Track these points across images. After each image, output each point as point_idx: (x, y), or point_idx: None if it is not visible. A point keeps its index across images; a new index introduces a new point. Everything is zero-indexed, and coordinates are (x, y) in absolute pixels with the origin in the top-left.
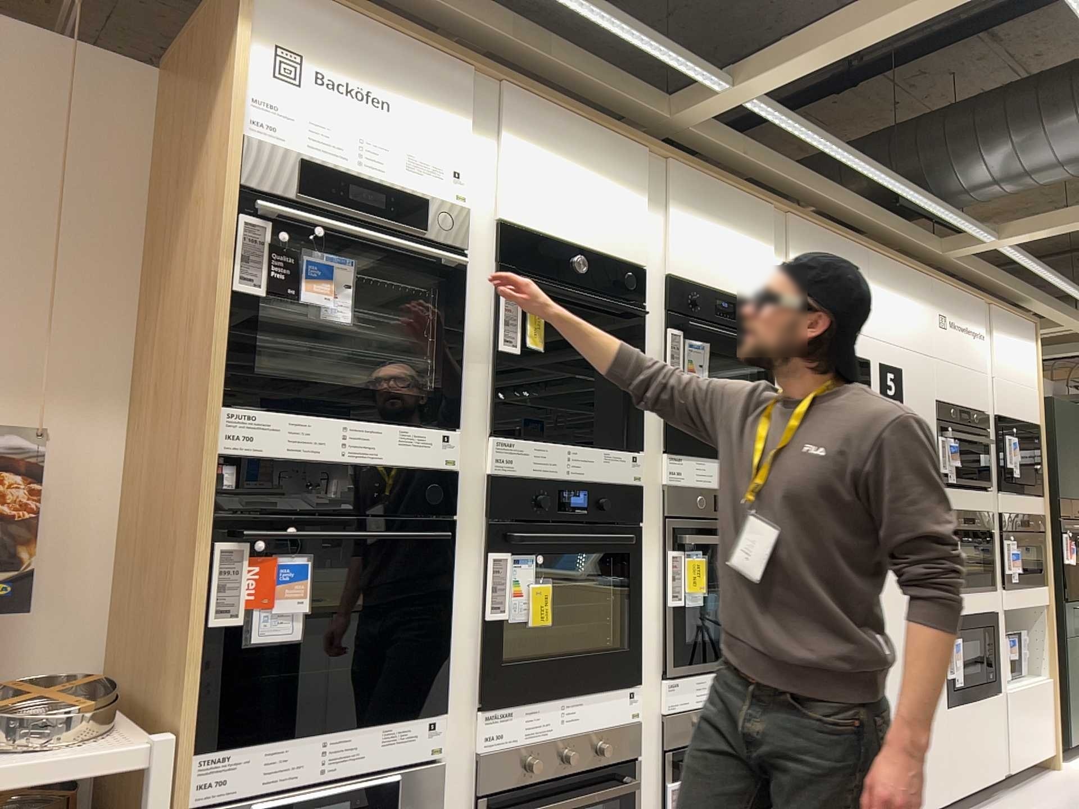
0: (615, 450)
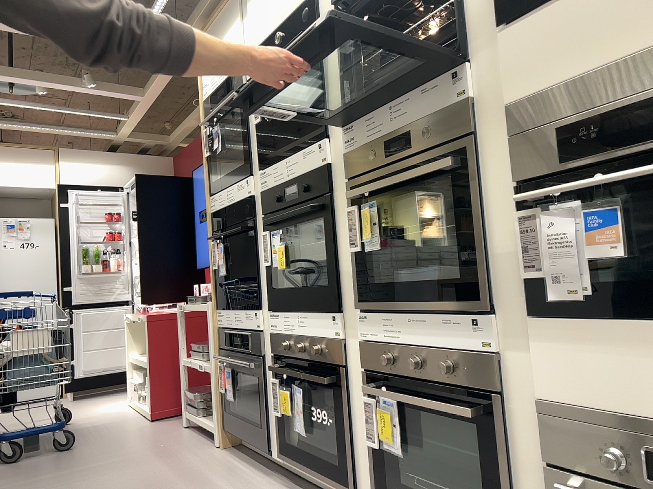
0: (308, 147)
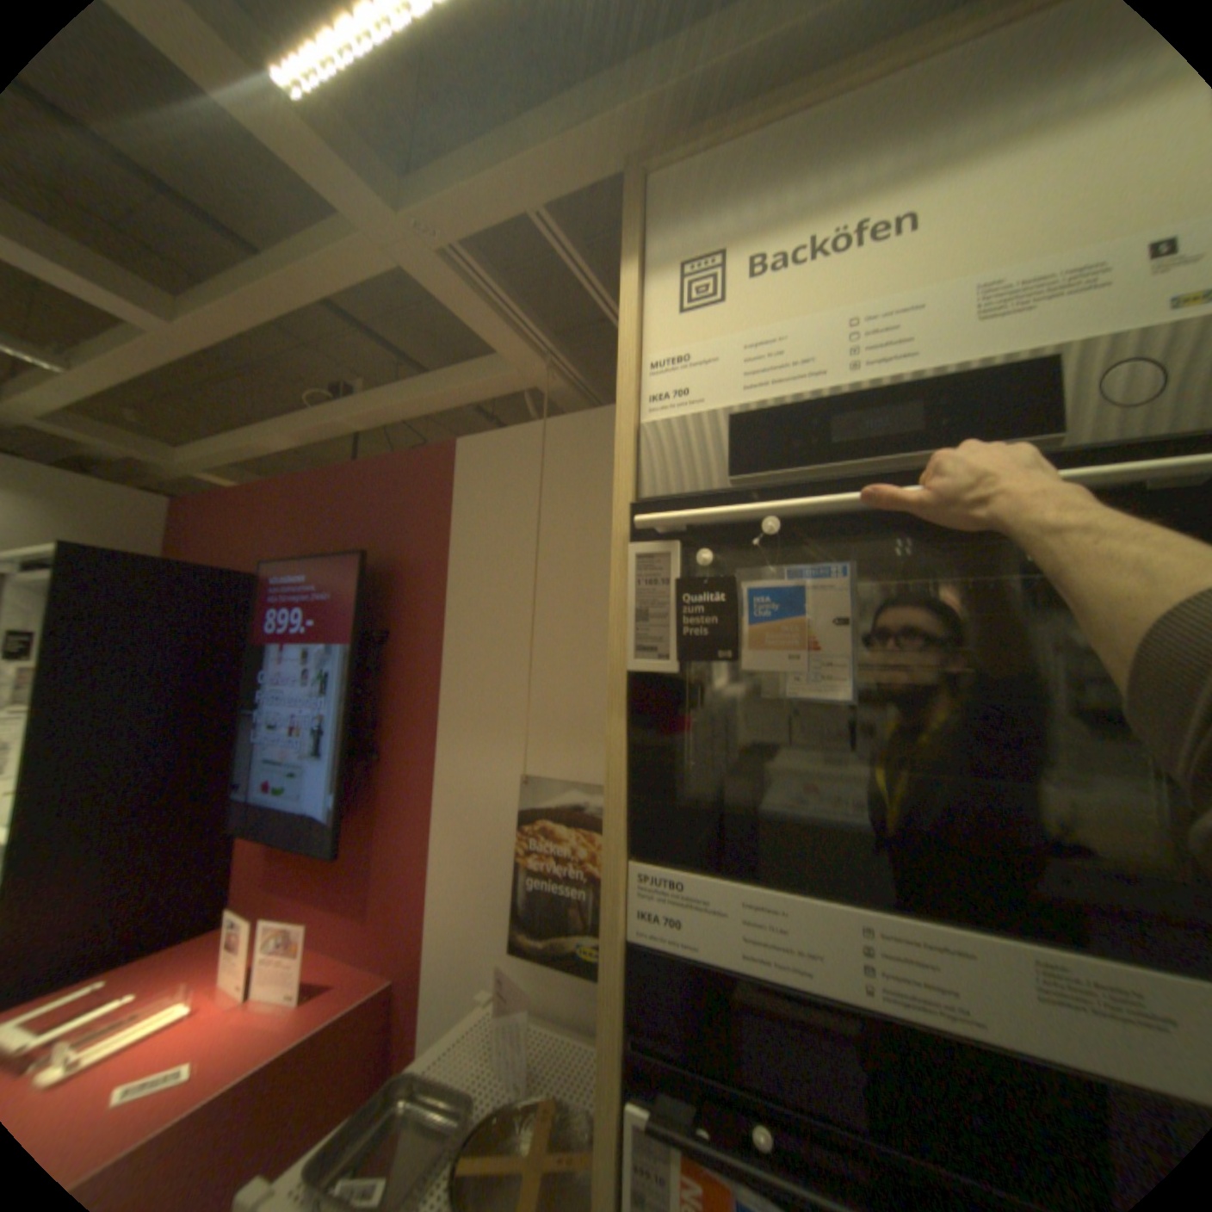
0: None
